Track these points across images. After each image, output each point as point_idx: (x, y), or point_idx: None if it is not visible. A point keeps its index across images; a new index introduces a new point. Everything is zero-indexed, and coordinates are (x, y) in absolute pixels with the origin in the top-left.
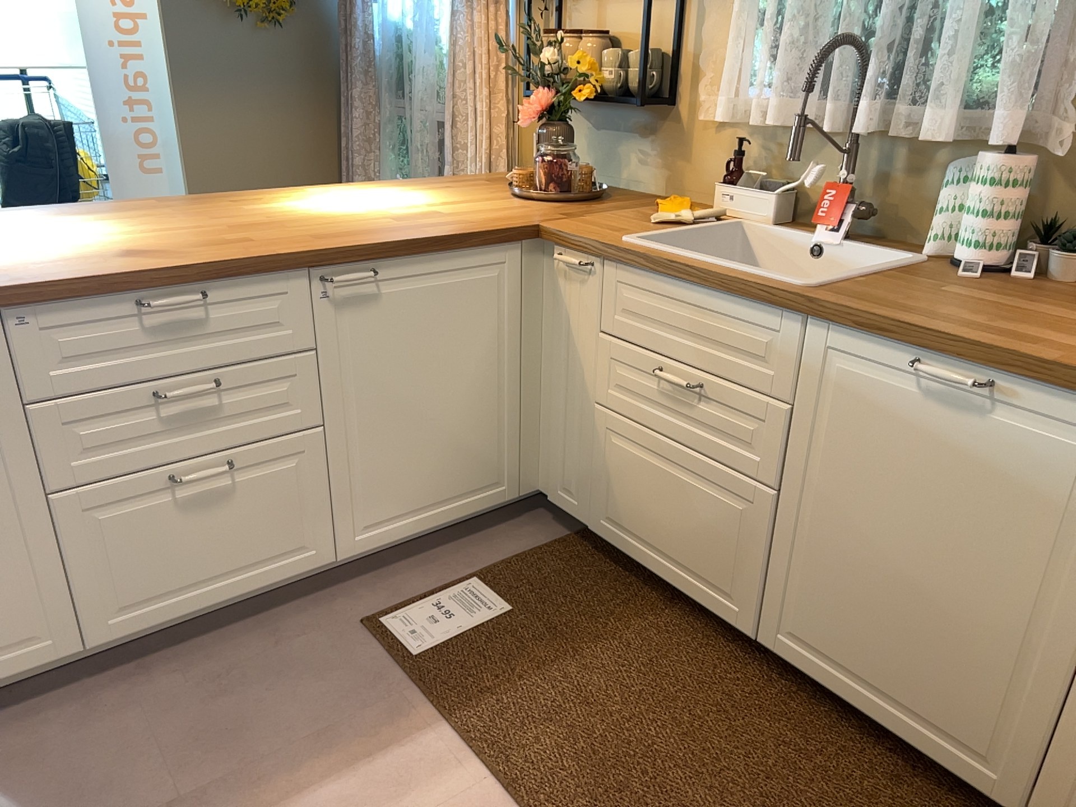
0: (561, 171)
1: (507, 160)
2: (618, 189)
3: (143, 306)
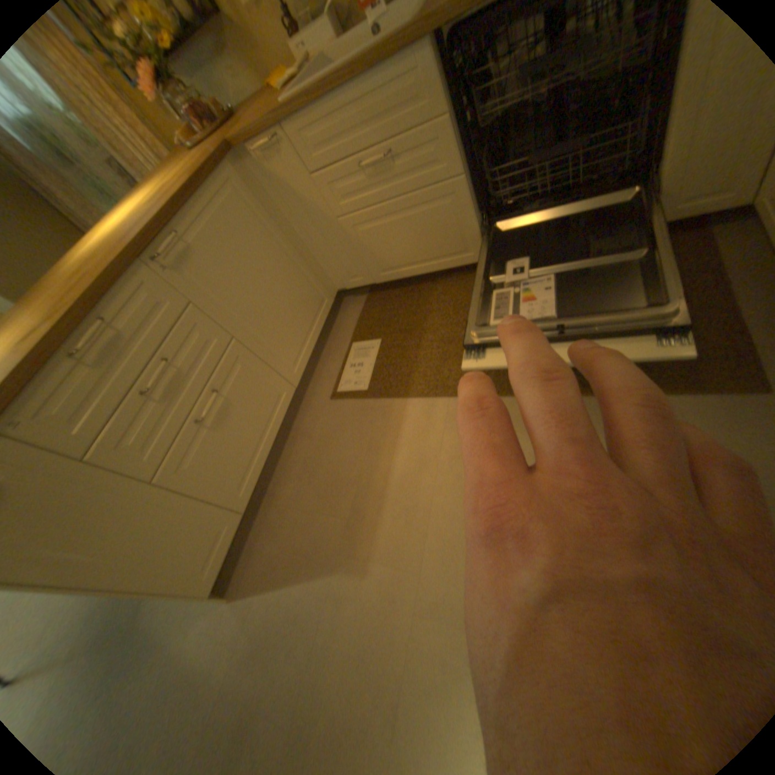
0: (201, 109)
1: (163, 146)
2: (236, 106)
3: (74, 355)
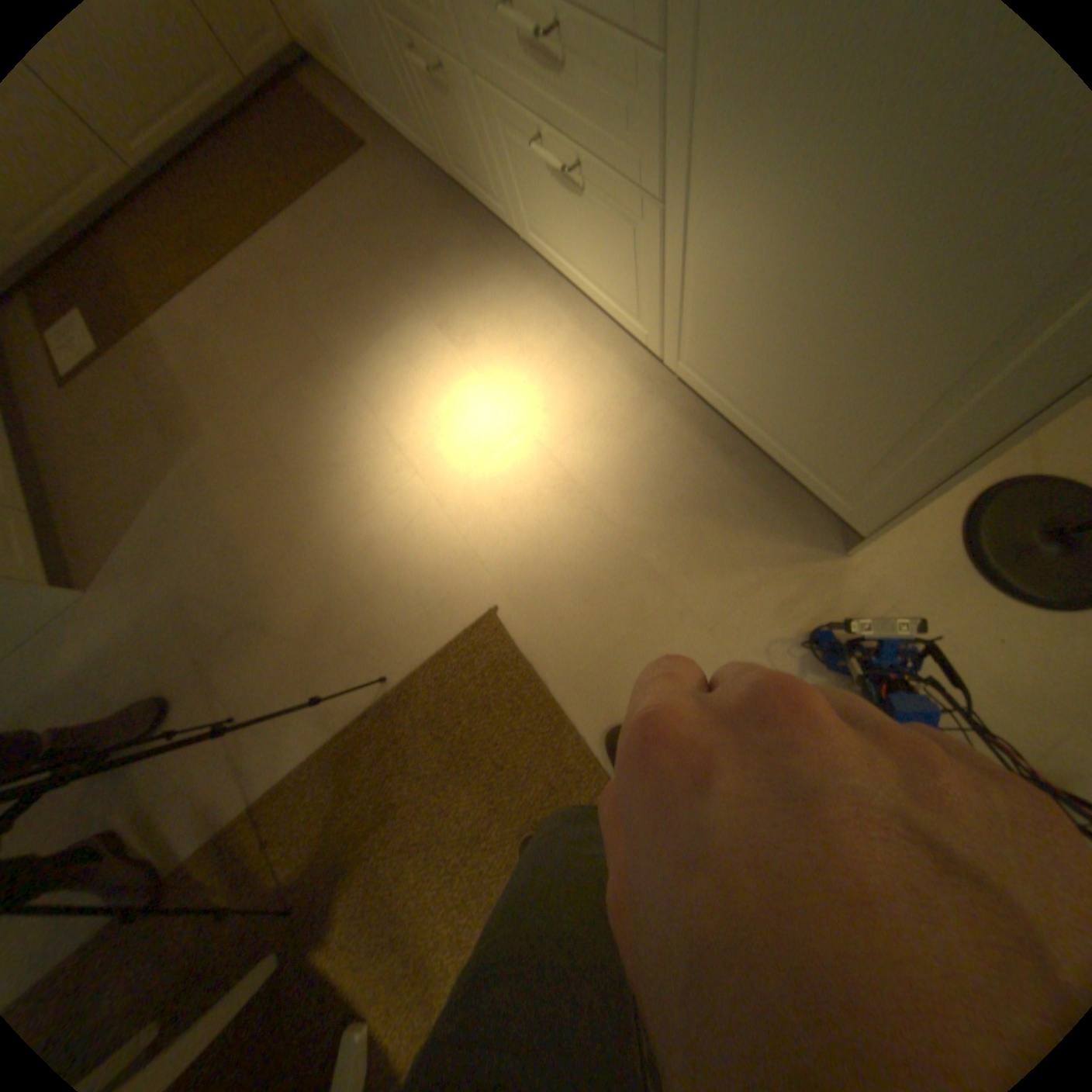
0: None
1: None
2: None
3: None
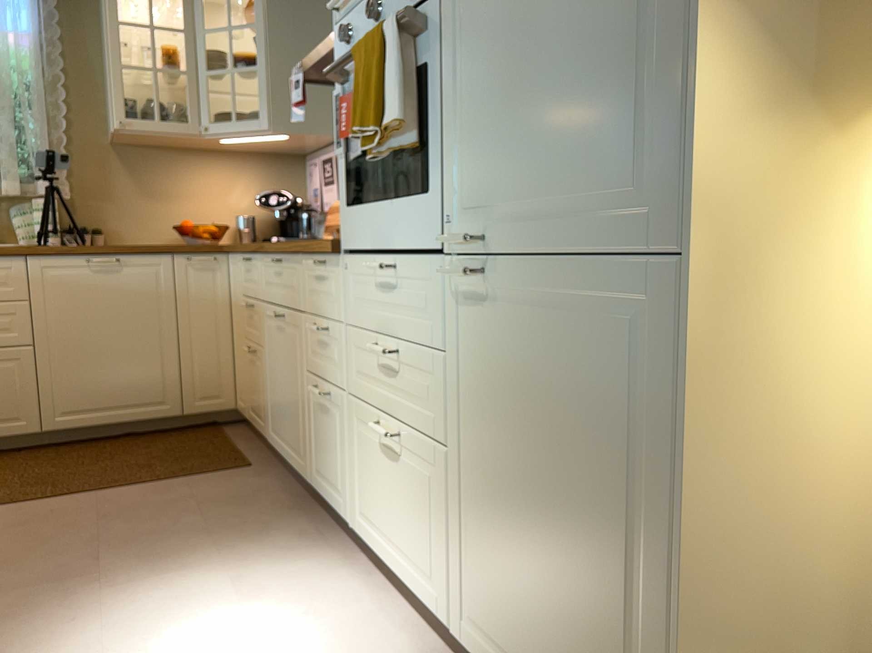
0: None
1: None
2: None
3: None
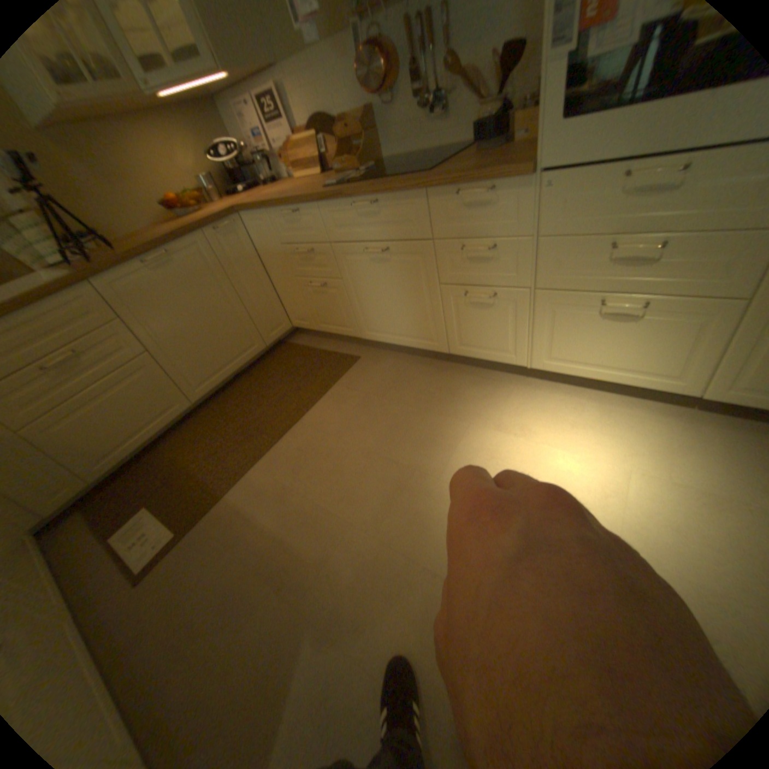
0: None
1: None
2: None
3: None
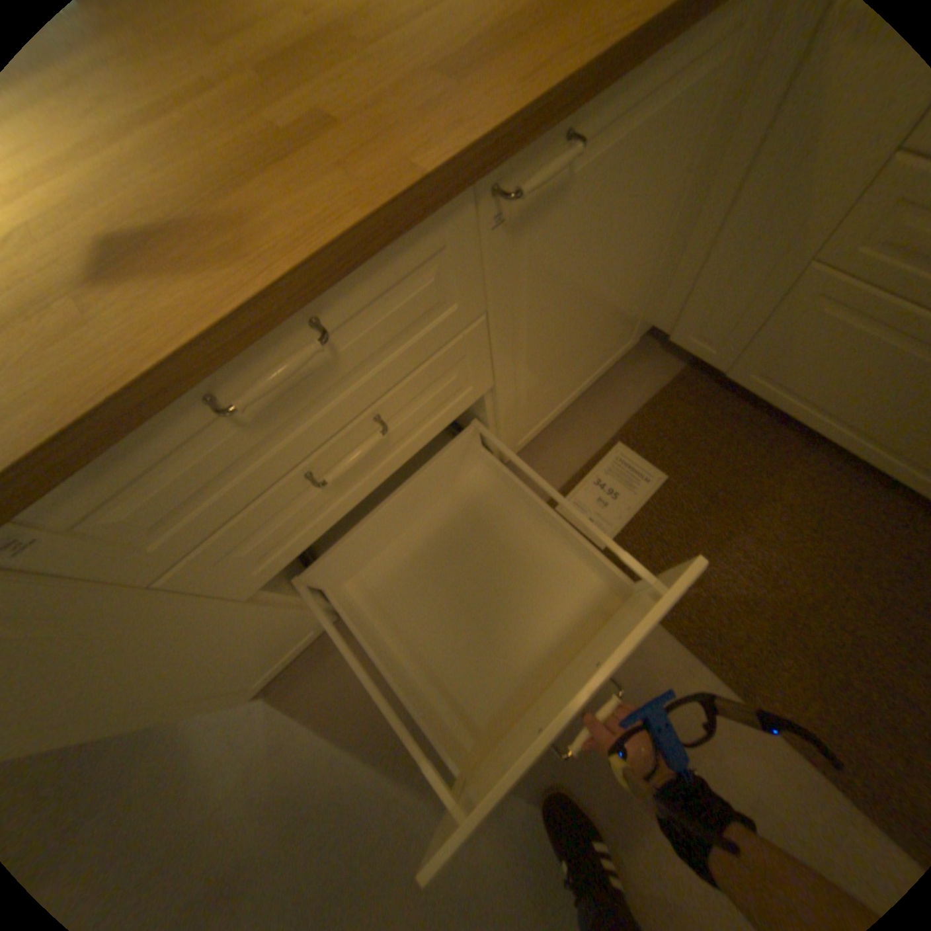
0: None
1: None
2: None
3: (222, 413)
